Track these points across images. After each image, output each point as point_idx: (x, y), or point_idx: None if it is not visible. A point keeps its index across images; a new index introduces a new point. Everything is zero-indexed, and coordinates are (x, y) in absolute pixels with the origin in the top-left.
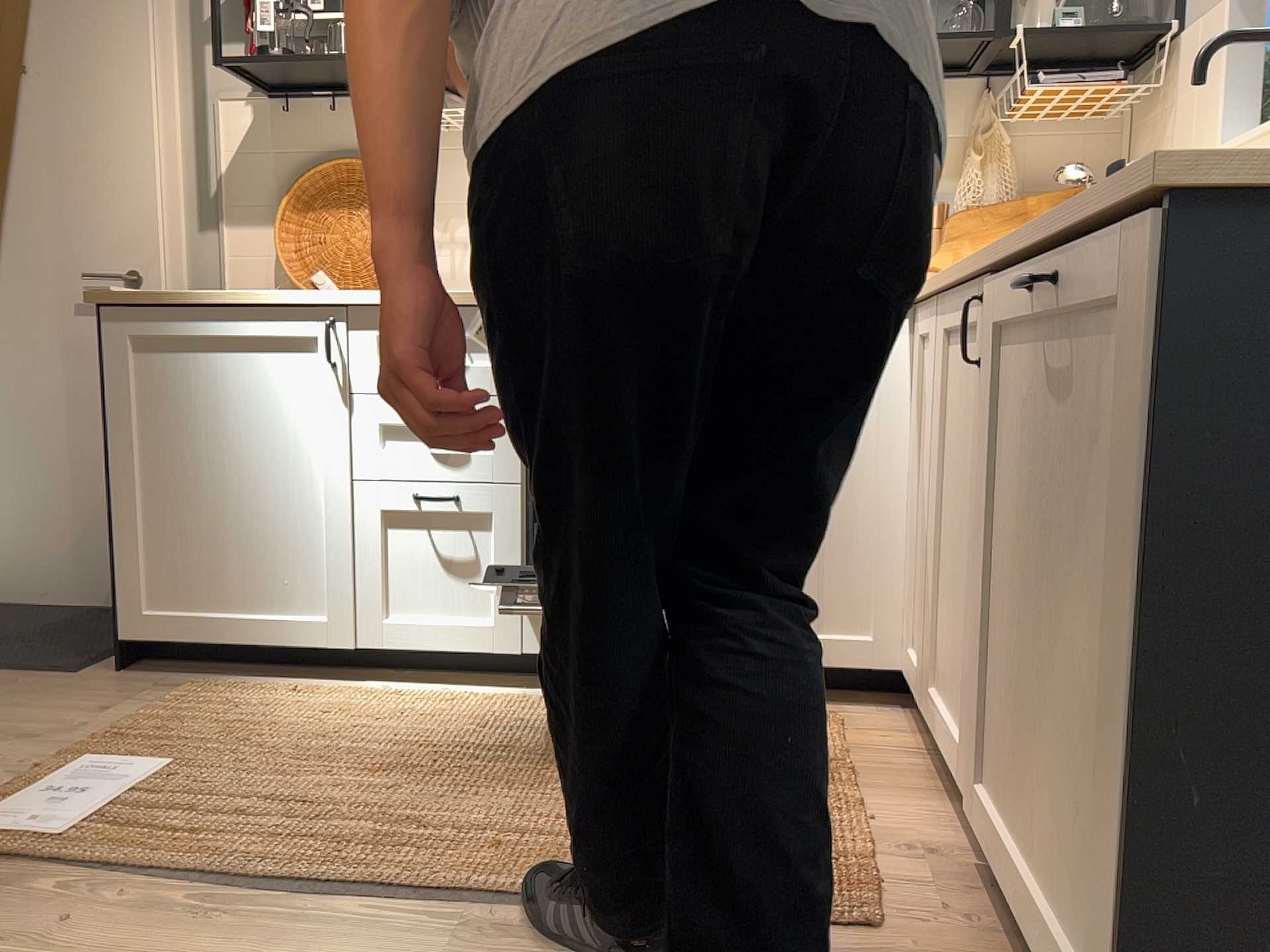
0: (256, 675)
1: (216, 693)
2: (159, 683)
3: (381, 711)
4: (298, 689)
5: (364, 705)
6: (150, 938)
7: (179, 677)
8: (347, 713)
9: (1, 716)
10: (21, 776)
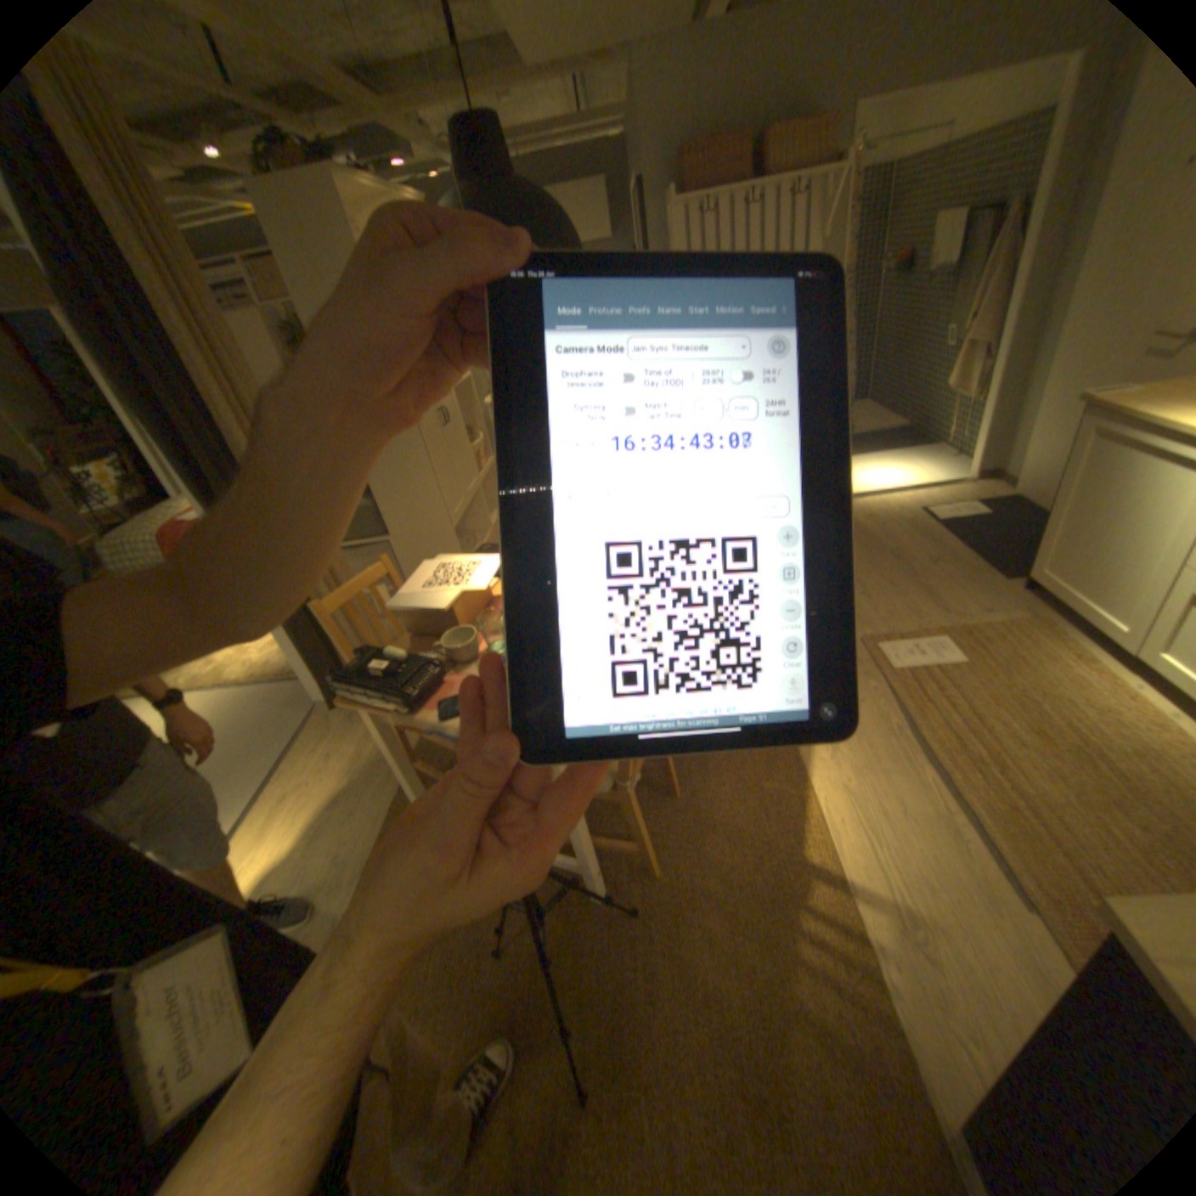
0: (1082, 631)
1: (1042, 632)
2: (1031, 607)
3: (1102, 700)
4: (1082, 656)
5: (1098, 690)
6: (874, 723)
7: (1045, 609)
8: (1081, 688)
9: (952, 591)
10: (921, 628)
